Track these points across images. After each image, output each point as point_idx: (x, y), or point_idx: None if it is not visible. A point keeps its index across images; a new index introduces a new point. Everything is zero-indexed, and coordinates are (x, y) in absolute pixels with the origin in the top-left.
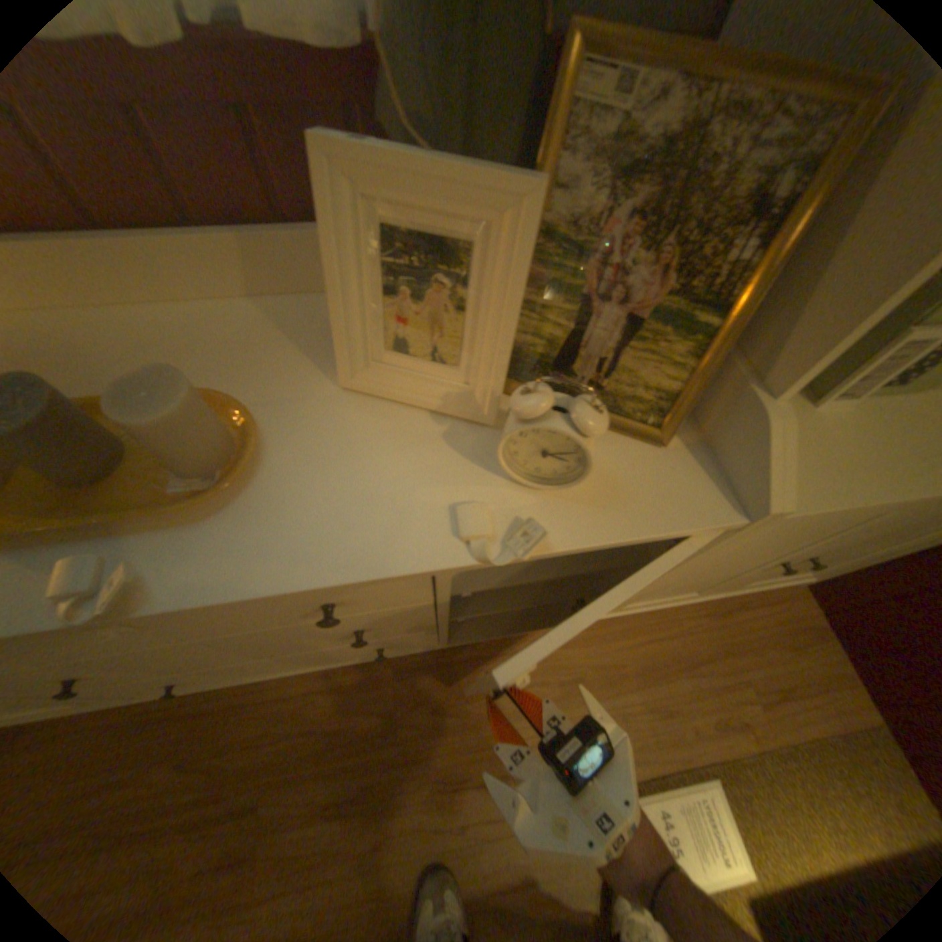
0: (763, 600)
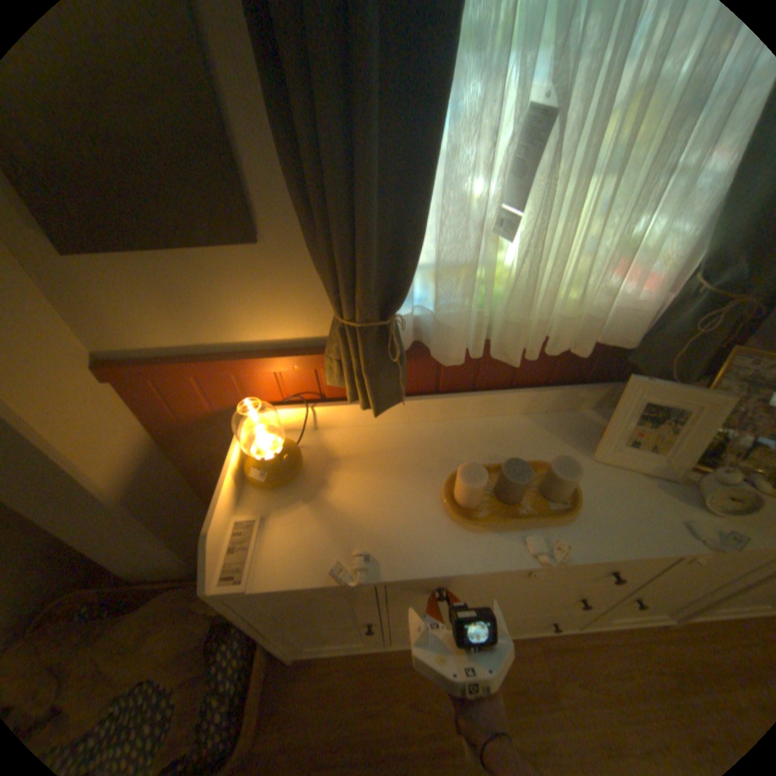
0: None
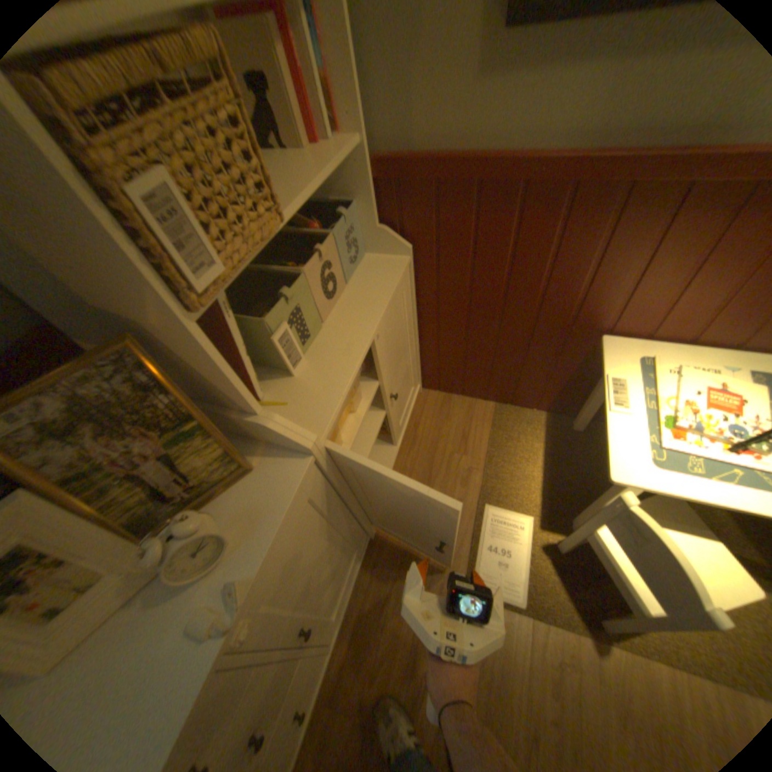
0: (416, 415)
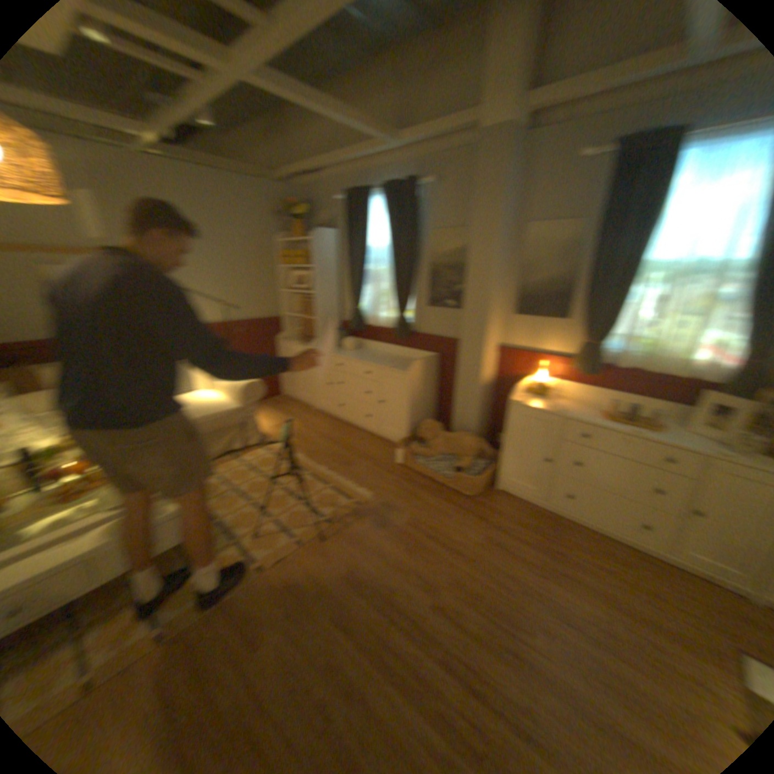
0: None
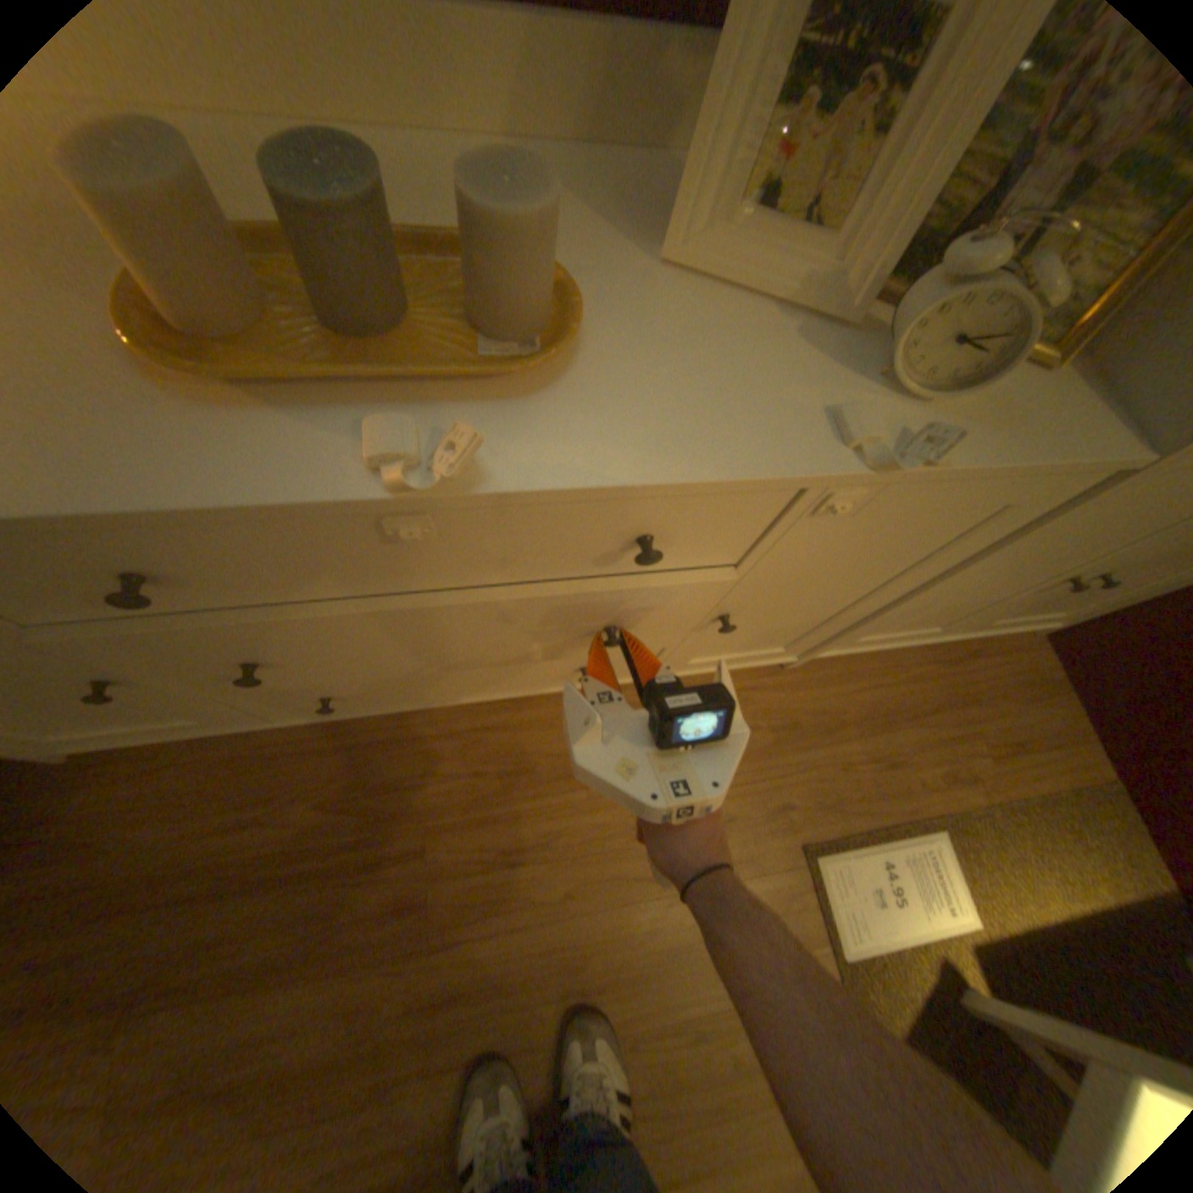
0: (997, 649)
